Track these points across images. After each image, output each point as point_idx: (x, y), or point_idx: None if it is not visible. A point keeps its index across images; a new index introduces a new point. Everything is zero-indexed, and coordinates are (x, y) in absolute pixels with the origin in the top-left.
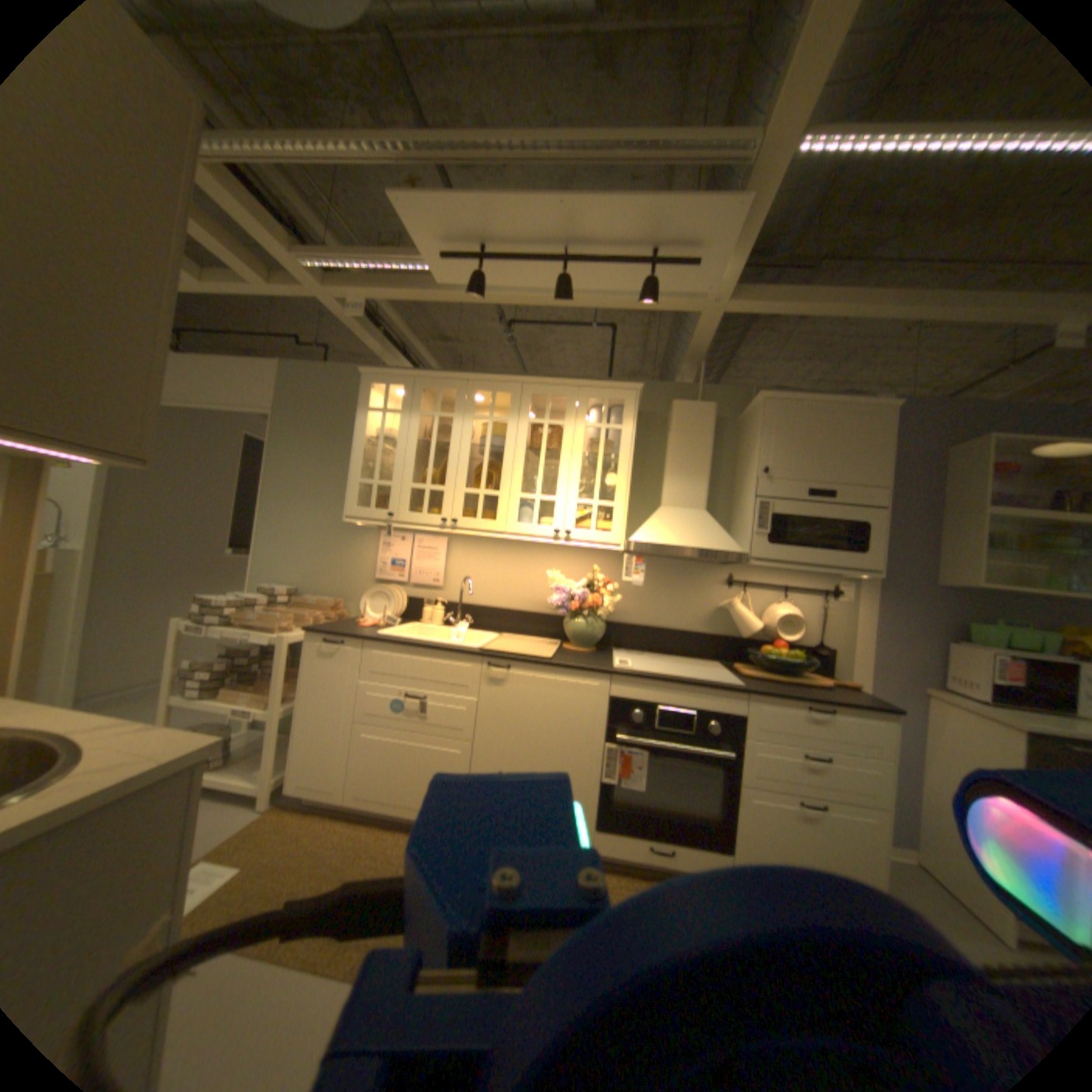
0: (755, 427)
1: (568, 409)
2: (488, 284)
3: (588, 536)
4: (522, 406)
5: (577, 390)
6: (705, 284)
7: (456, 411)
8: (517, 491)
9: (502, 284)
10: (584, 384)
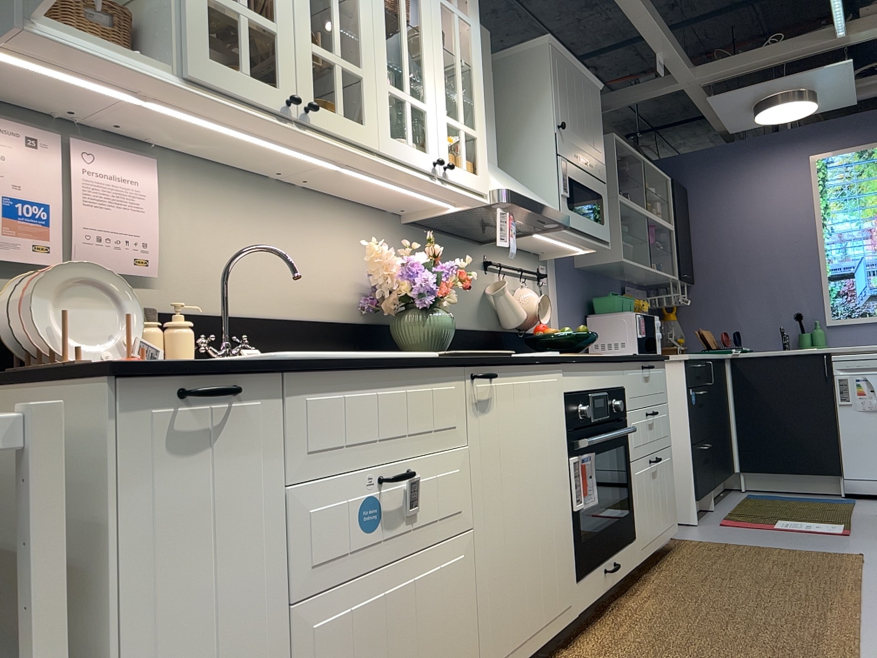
0: (534, 77)
1: None
2: None
3: (464, 177)
4: None
5: None
6: None
7: None
8: (385, 77)
9: None
10: None
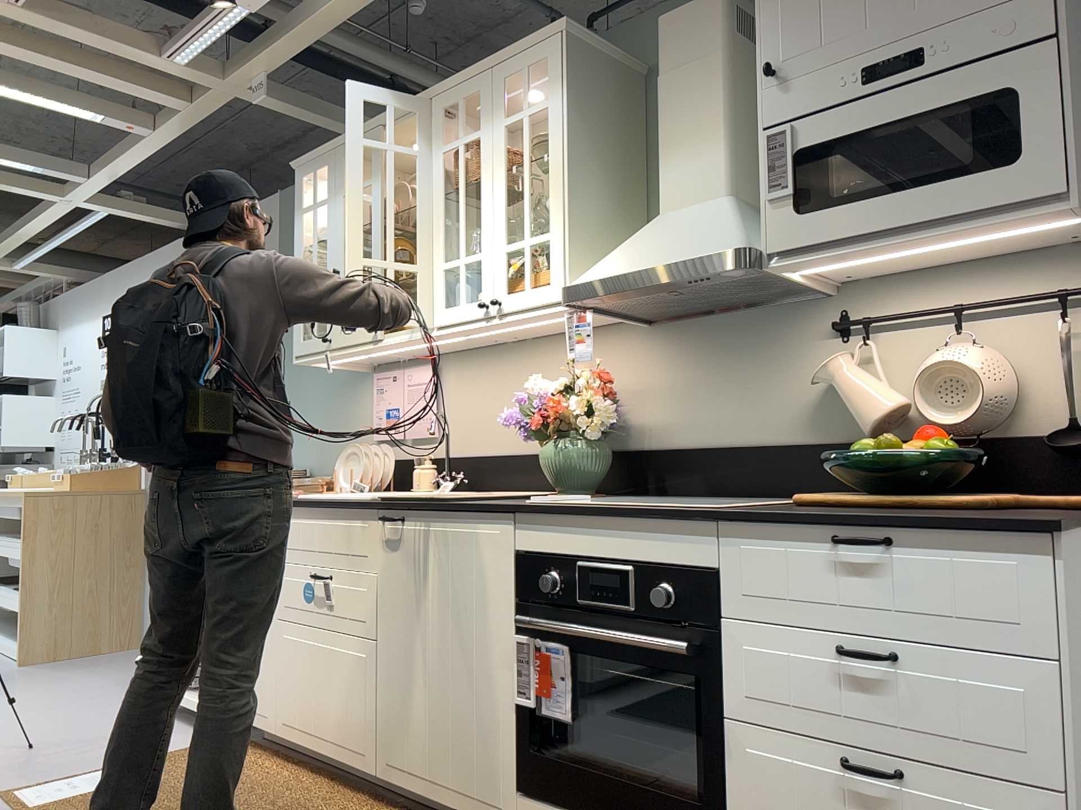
0: None
1: (483, 110)
2: None
3: (524, 298)
4: (434, 132)
5: (490, 77)
6: None
7: (374, 174)
8: (440, 259)
9: None
10: (496, 61)
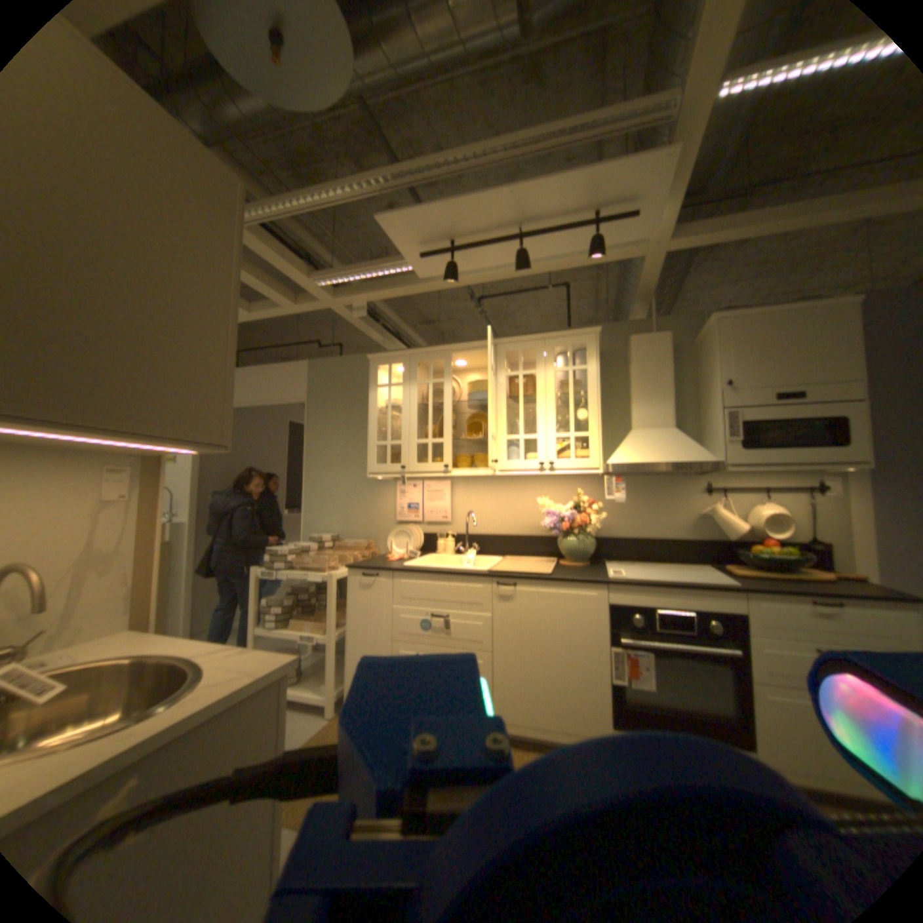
0: (711, 346)
1: (537, 358)
2: (458, 270)
3: (569, 464)
4: (497, 362)
5: (542, 342)
6: (645, 232)
7: (445, 376)
8: (503, 433)
9: (470, 268)
10: (548, 335)
